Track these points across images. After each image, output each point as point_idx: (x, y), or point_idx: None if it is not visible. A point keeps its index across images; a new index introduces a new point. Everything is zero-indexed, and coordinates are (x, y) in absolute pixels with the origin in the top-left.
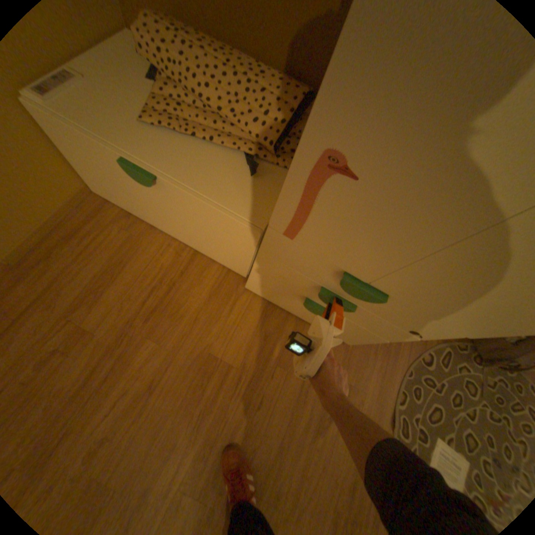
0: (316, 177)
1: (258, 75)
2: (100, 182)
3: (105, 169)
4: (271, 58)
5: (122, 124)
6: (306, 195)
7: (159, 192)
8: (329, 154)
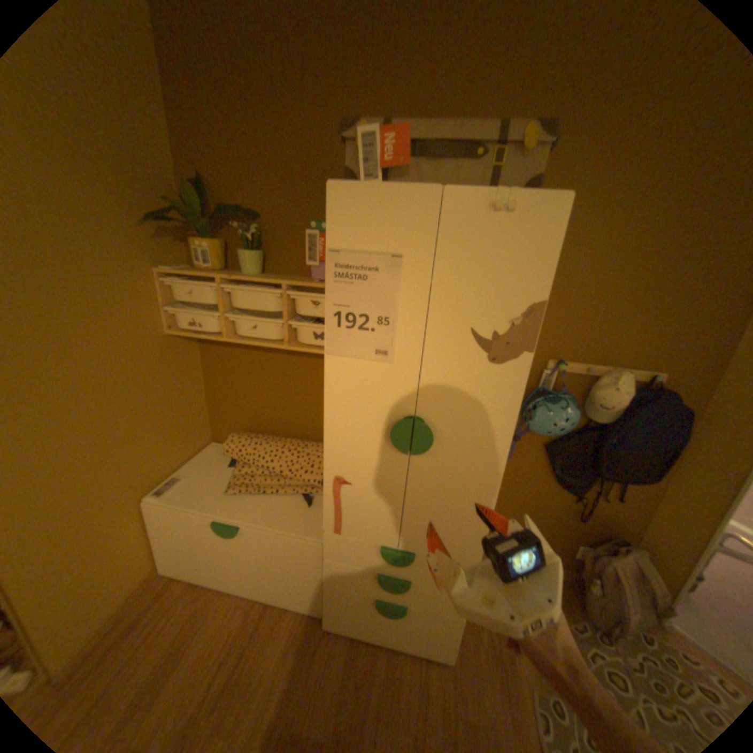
0: (336, 490)
1: (304, 448)
2: (177, 556)
3: (191, 539)
4: (310, 436)
5: (214, 500)
6: (335, 501)
7: (238, 542)
8: (336, 479)
